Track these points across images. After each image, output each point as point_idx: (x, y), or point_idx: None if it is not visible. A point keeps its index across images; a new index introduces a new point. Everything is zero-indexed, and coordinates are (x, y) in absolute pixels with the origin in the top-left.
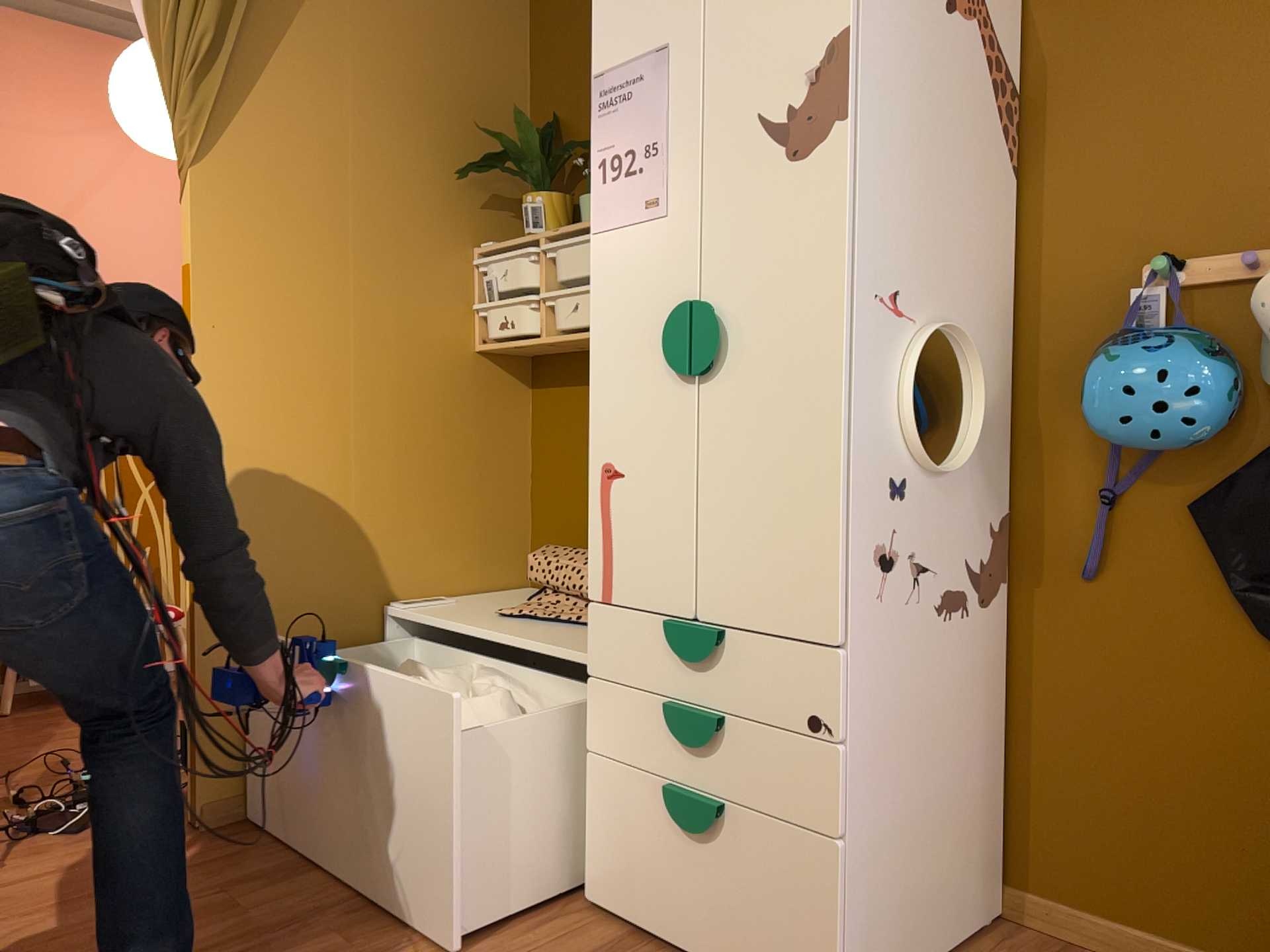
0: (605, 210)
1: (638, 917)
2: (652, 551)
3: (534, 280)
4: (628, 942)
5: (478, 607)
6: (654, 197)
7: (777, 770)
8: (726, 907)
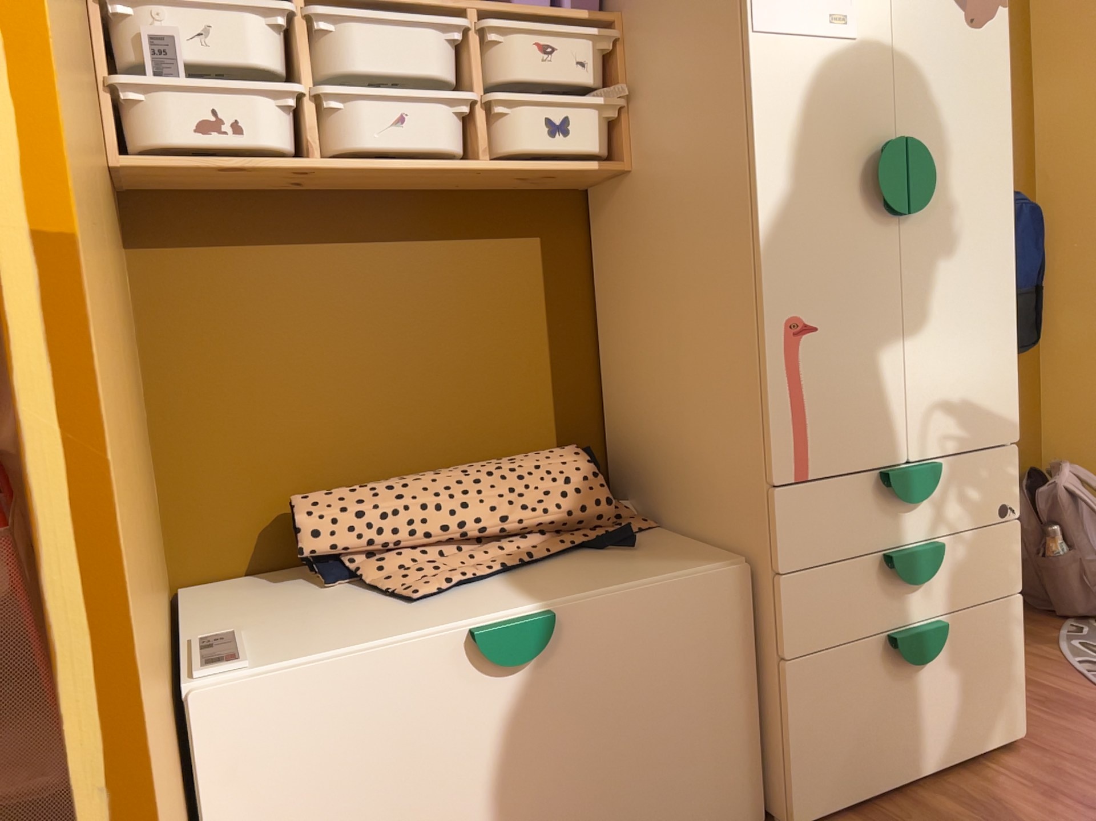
0: (775, 8)
1: (862, 790)
2: (860, 406)
3: (274, 61)
4: (874, 817)
5: (315, 614)
6: (842, 14)
7: (978, 563)
8: (945, 708)
